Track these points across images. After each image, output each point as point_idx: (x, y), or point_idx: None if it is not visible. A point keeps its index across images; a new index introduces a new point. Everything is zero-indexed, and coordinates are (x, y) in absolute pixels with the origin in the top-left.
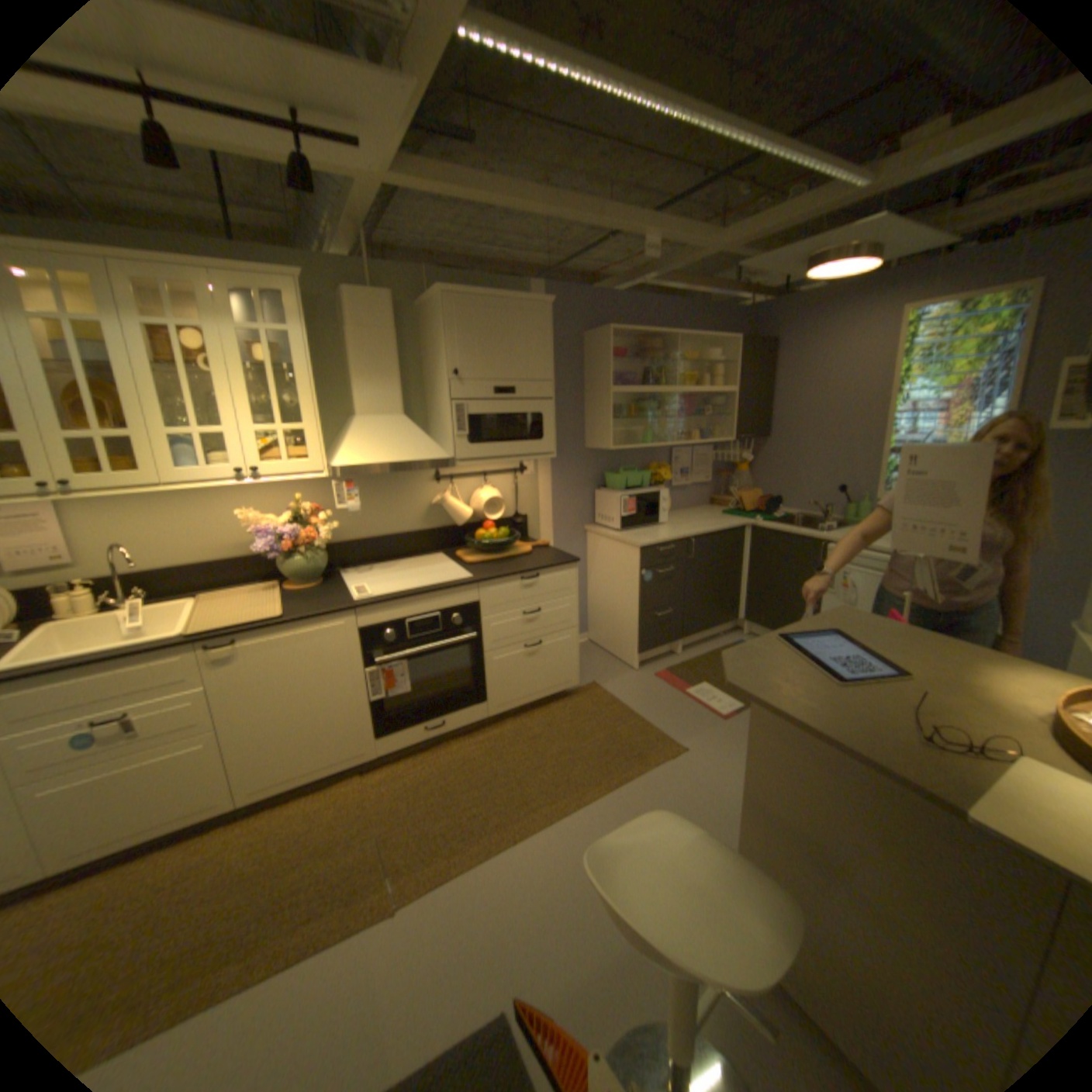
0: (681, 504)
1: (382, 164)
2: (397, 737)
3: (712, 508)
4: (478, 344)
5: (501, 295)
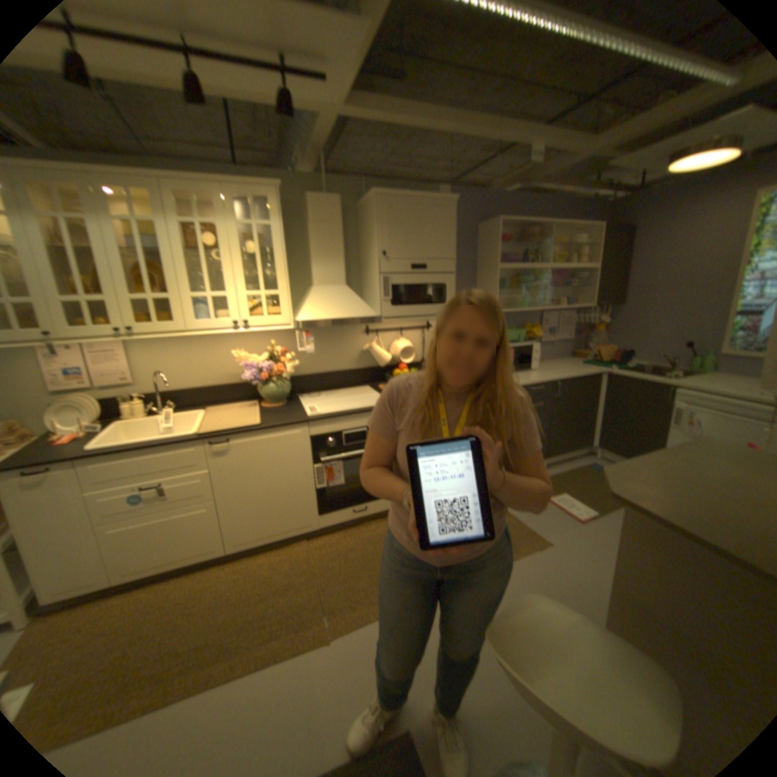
0: (548, 355)
1: (338, 93)
2: (333, 514)
3: (573, 359)
4: (400, 230)
5: (418, 193)
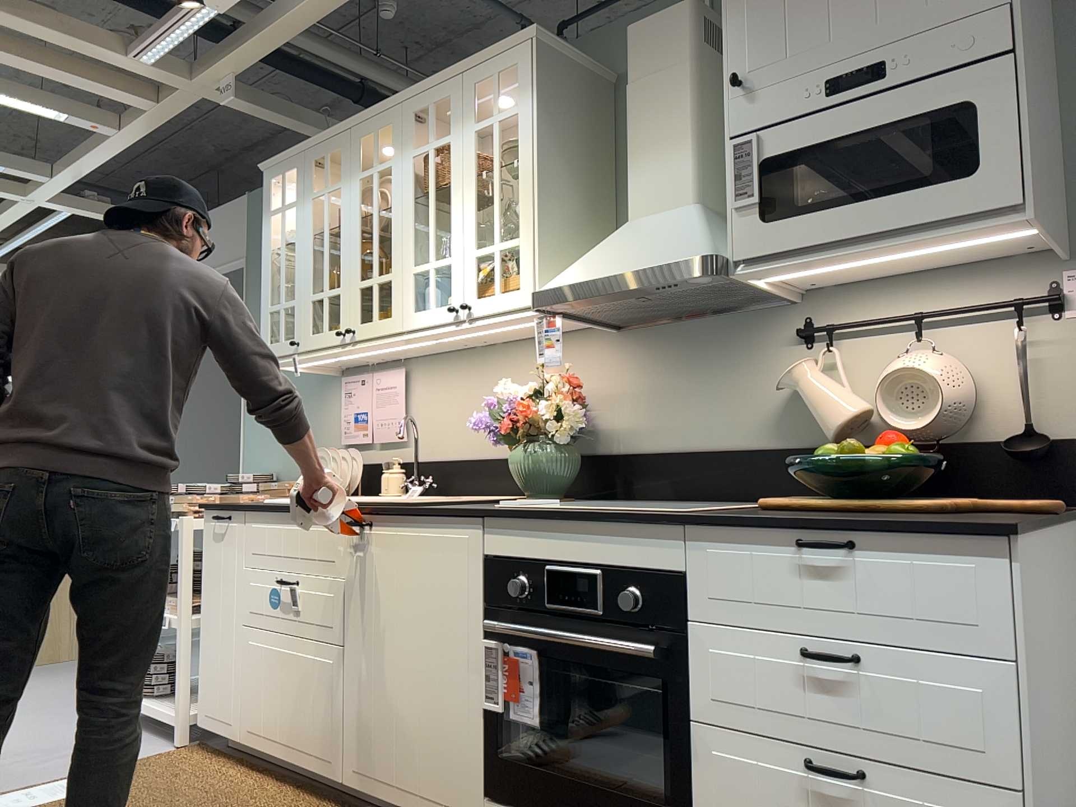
0: None
1: None
2: None
3: None
4: (787, 6)
5: None
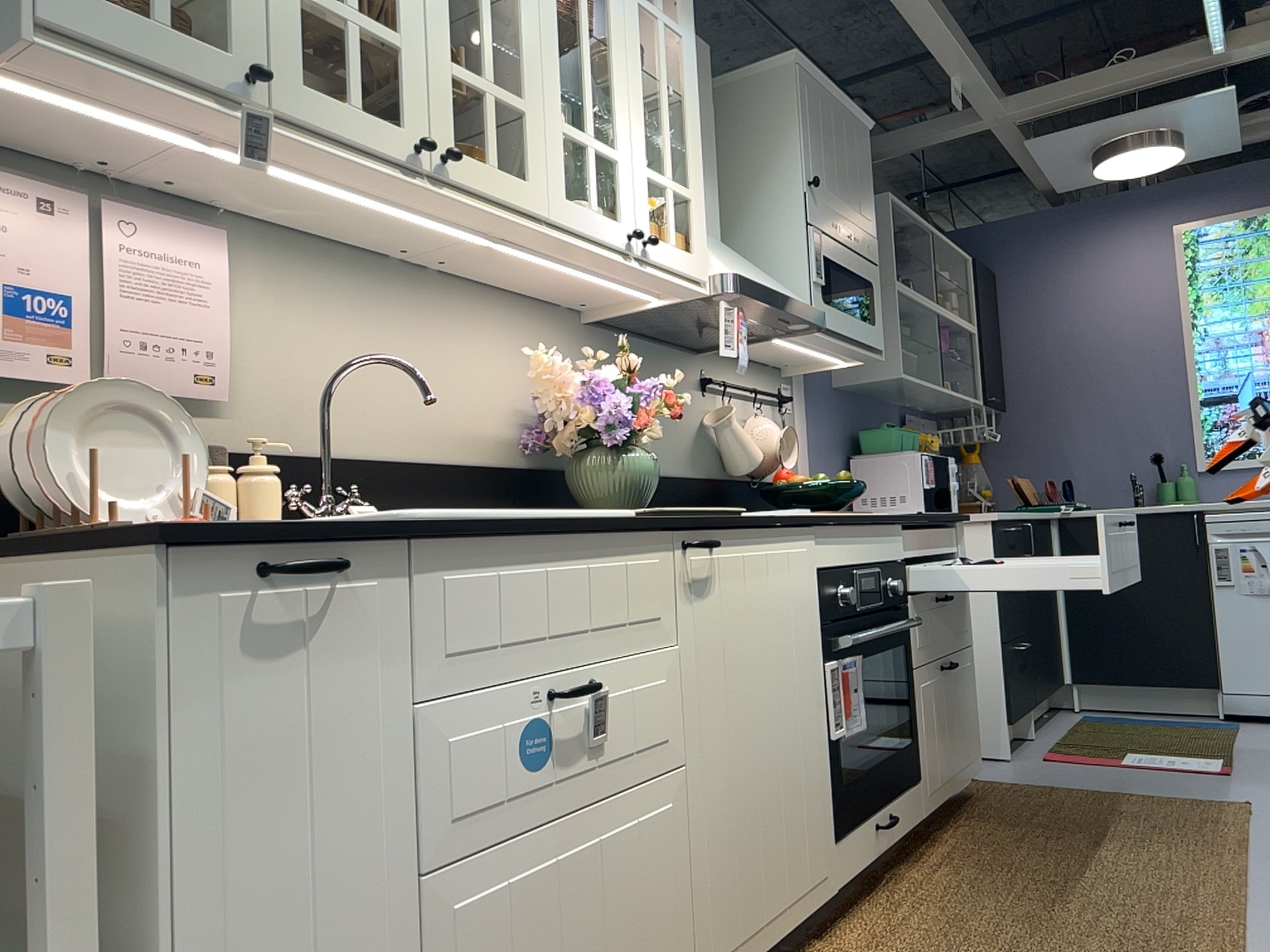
0: None
1: None
2: (854, 840)
3: None
4: (826, 153)
5: (839, 96)
